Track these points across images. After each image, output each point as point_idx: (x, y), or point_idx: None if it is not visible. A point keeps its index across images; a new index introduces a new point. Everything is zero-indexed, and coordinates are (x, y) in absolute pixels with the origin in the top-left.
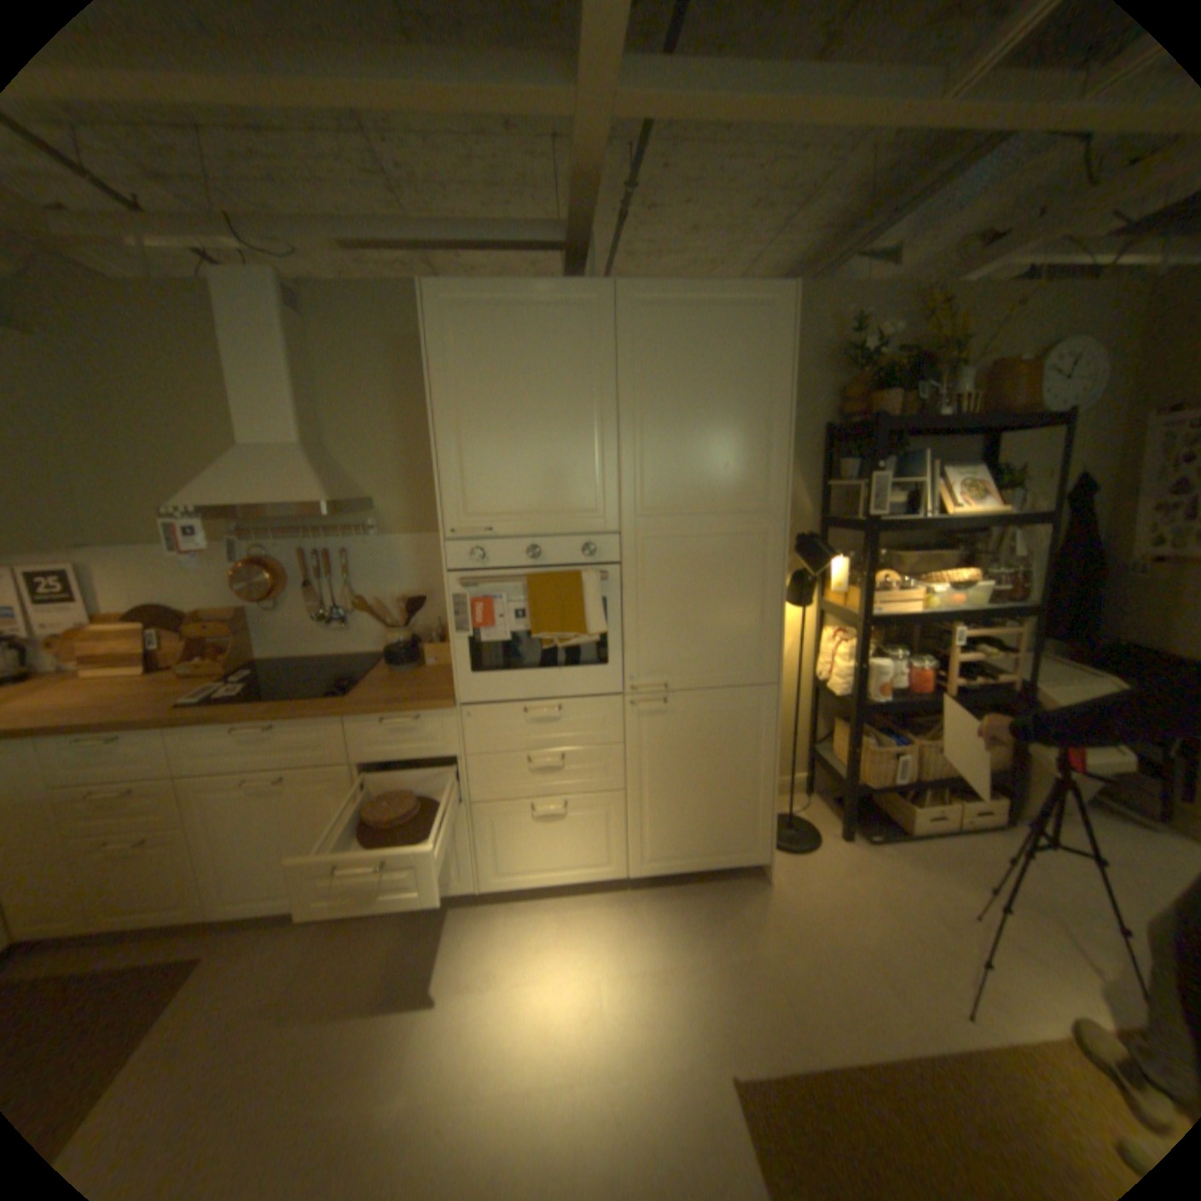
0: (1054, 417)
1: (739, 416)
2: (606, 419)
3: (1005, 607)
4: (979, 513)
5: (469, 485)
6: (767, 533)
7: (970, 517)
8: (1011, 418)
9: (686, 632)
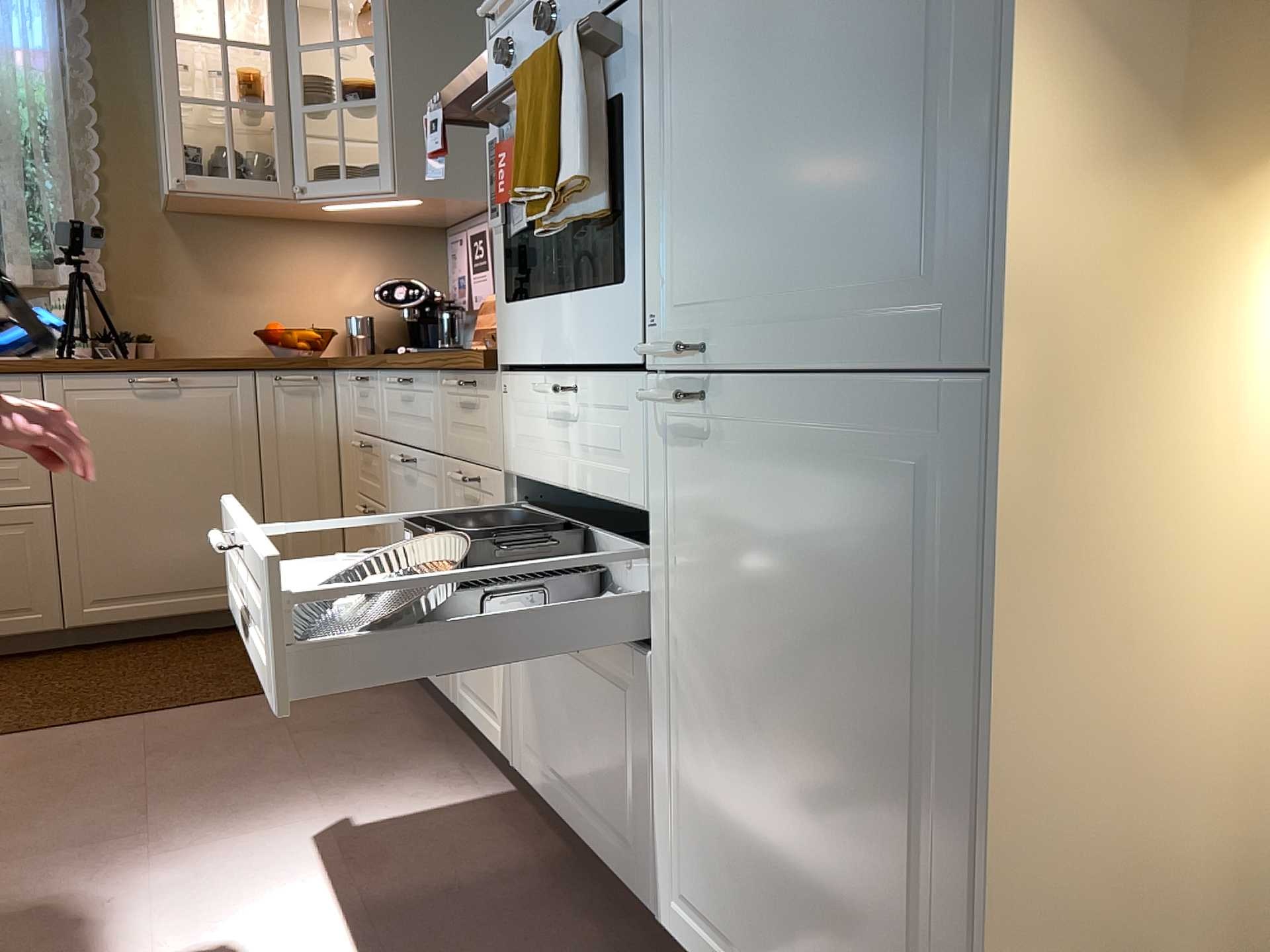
0: None
1: None
2: None
3: None
4: None
5: None
6: None
7: None
8: None
9: (756, 161)
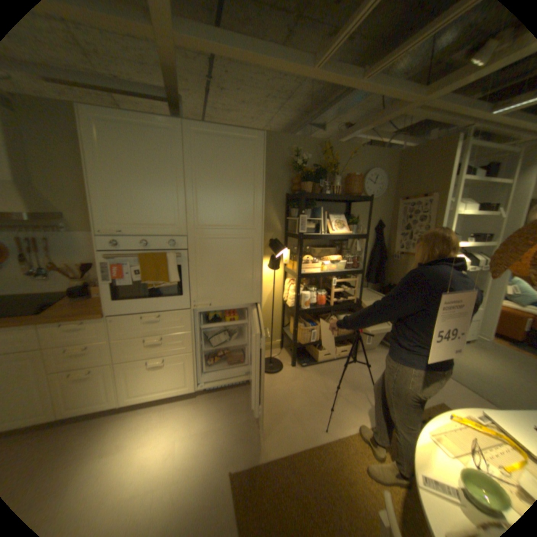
0: (366, 198)
1: (240, 187)
2: (178, 183)
3: (349, 271)
4: (340, 233)
5: (106, 210)
6: (254, 238)
7: (337, 235)
8: (352, 197)
9: (219, 281)
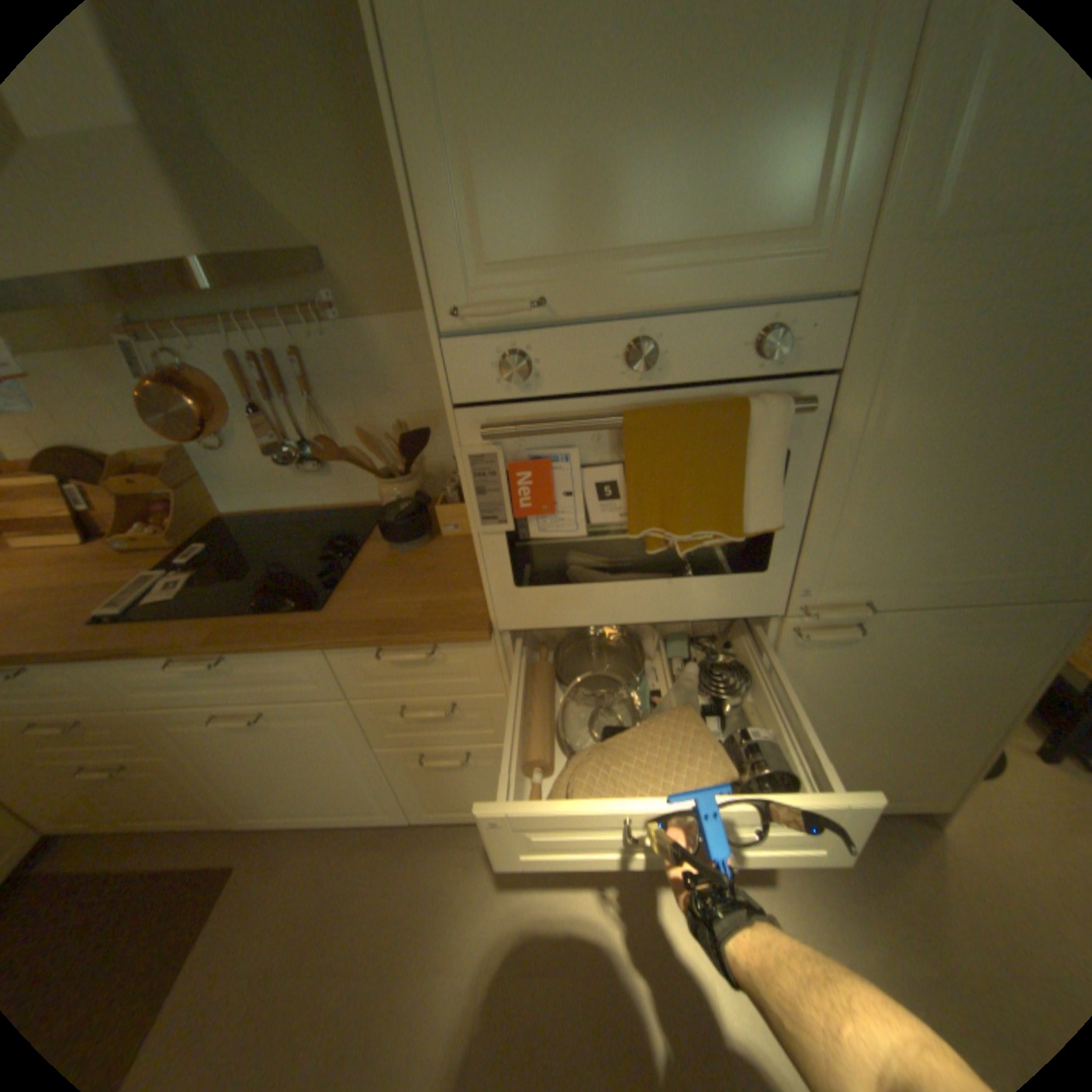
0: None
1: None
2: None
3: None
4: None
5: (482, 172)
6: None
7: None
8: None
9: (950, 512)
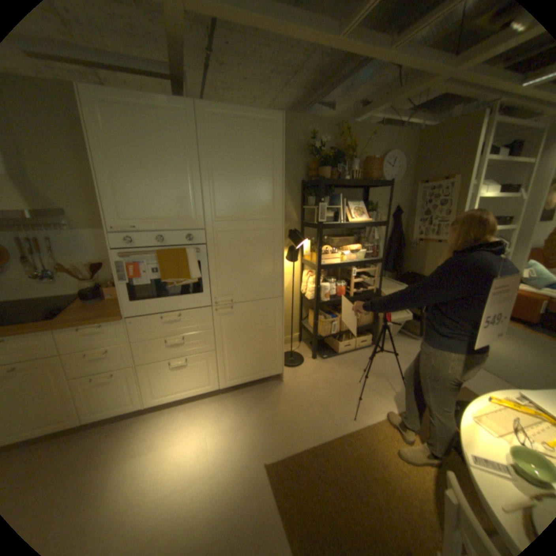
0: (386, 183)
1: (259, 174)
2: (194, 171)
3: (369, 260)
4: (360, 221)
5: (119, 203)
6: (274, 229)
7: (357, 223)
8: (371, 182)
9: (240, 275)
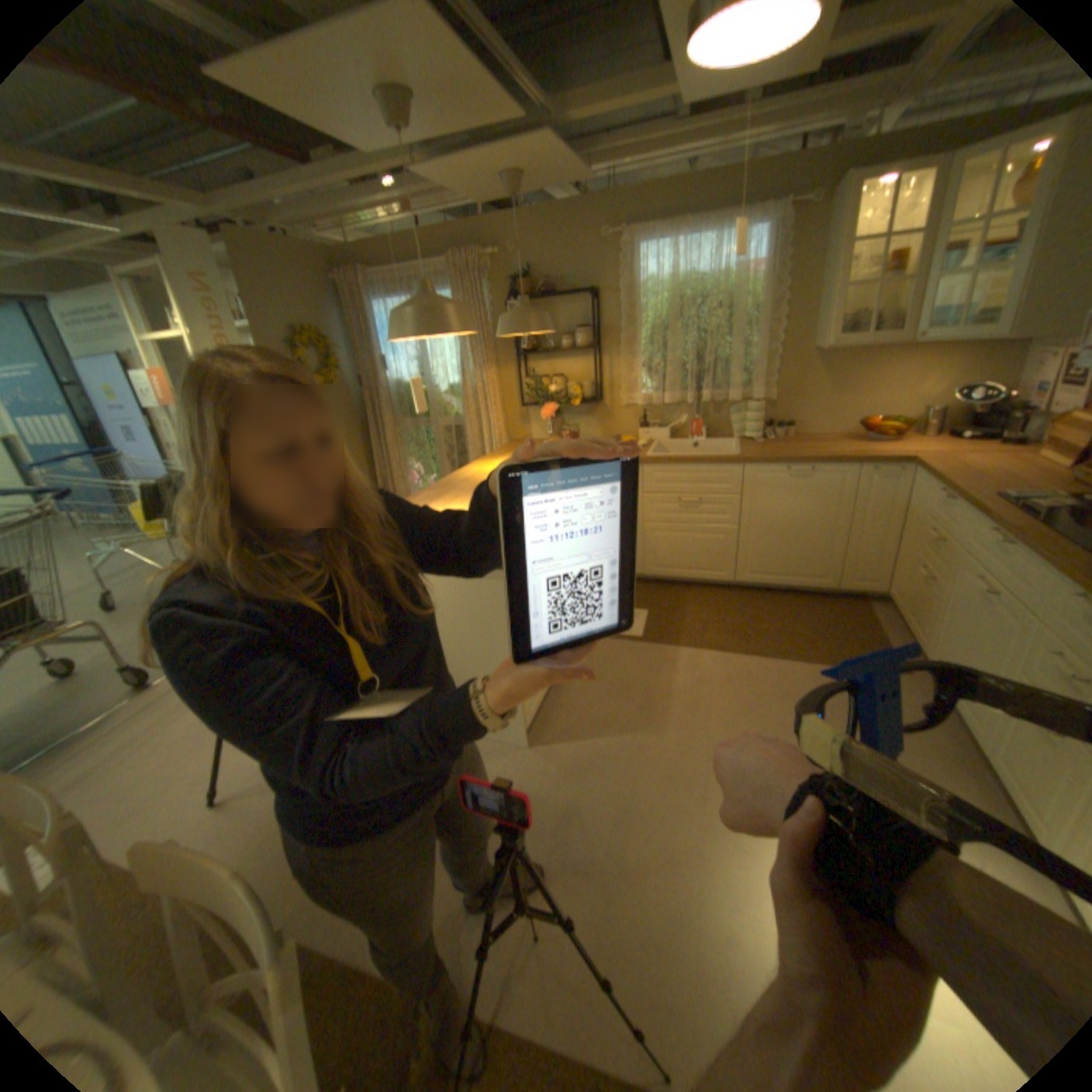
0: None
1: None
2: None
3: None
4: None
5: None
6: None
7: None
8: None
9: None
